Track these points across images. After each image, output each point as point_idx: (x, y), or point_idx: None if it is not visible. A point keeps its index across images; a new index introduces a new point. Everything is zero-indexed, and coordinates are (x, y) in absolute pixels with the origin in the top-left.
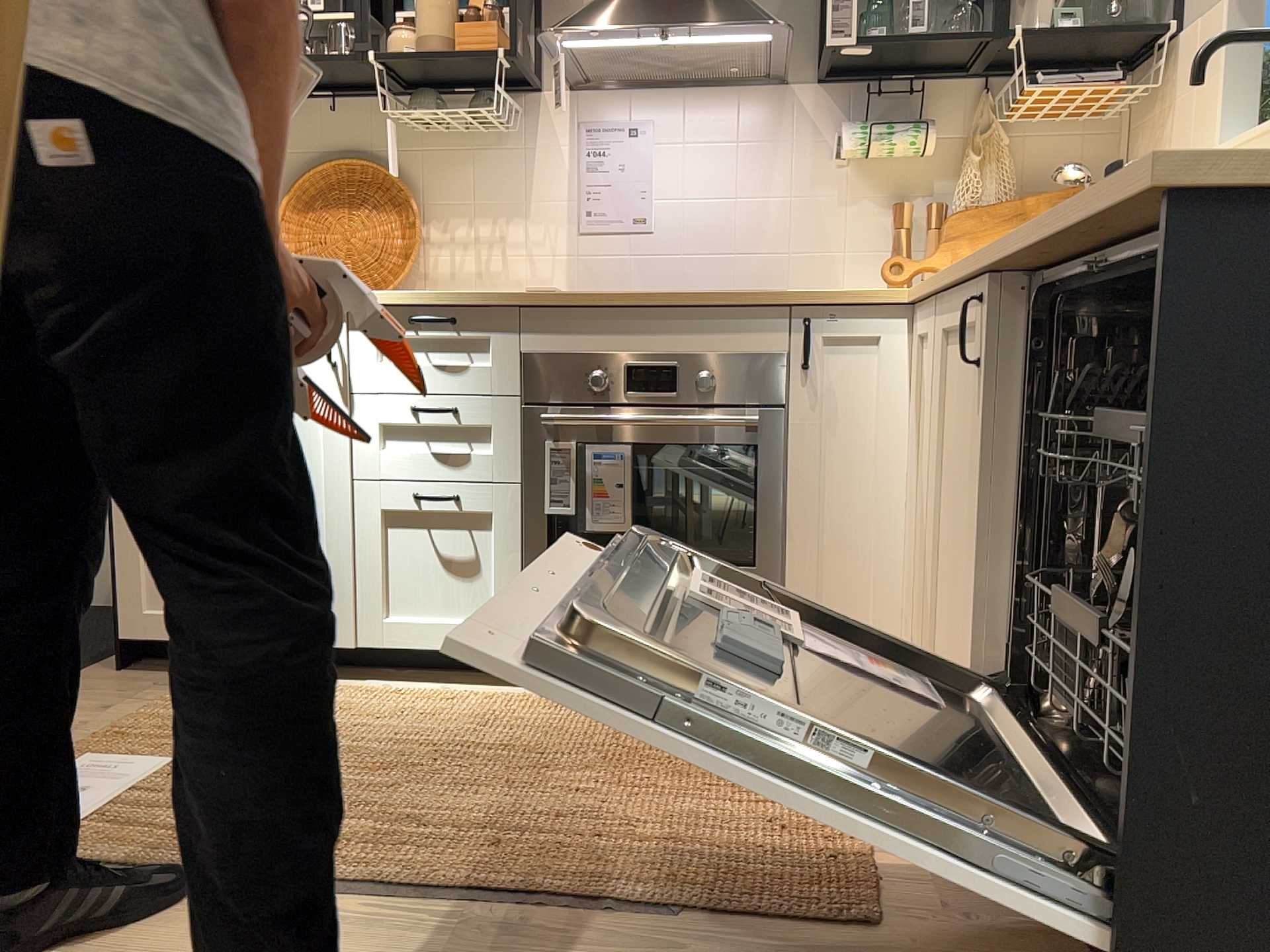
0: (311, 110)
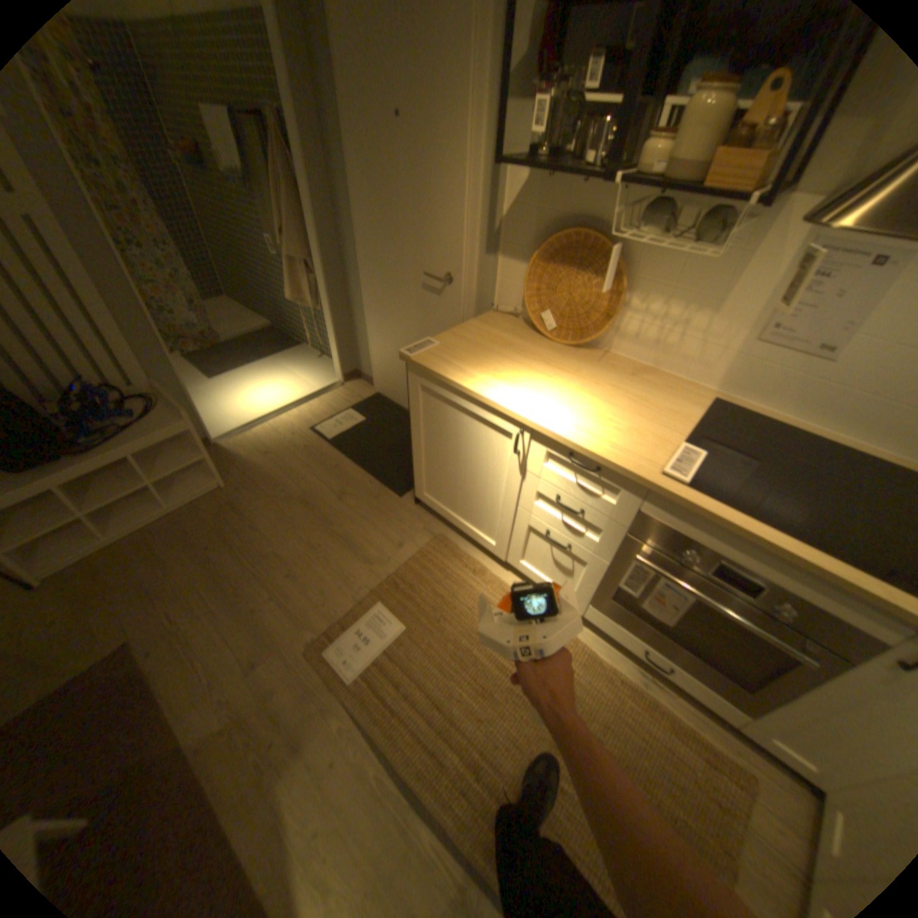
0: (572, 174)
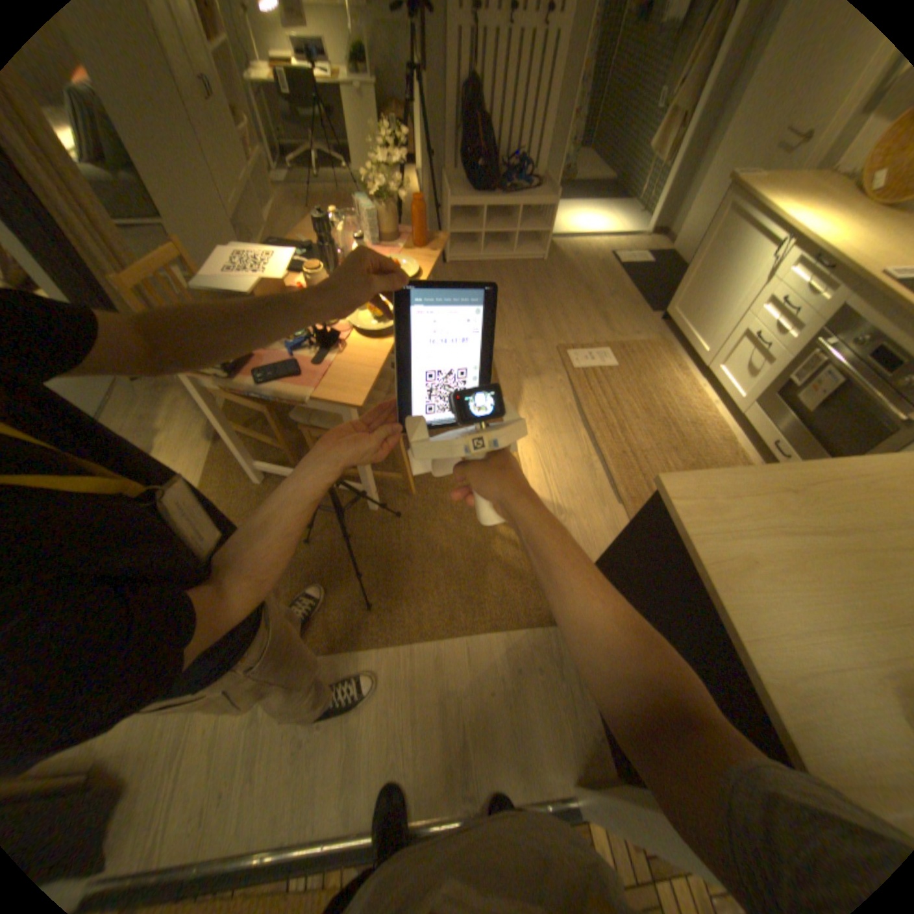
0: None
